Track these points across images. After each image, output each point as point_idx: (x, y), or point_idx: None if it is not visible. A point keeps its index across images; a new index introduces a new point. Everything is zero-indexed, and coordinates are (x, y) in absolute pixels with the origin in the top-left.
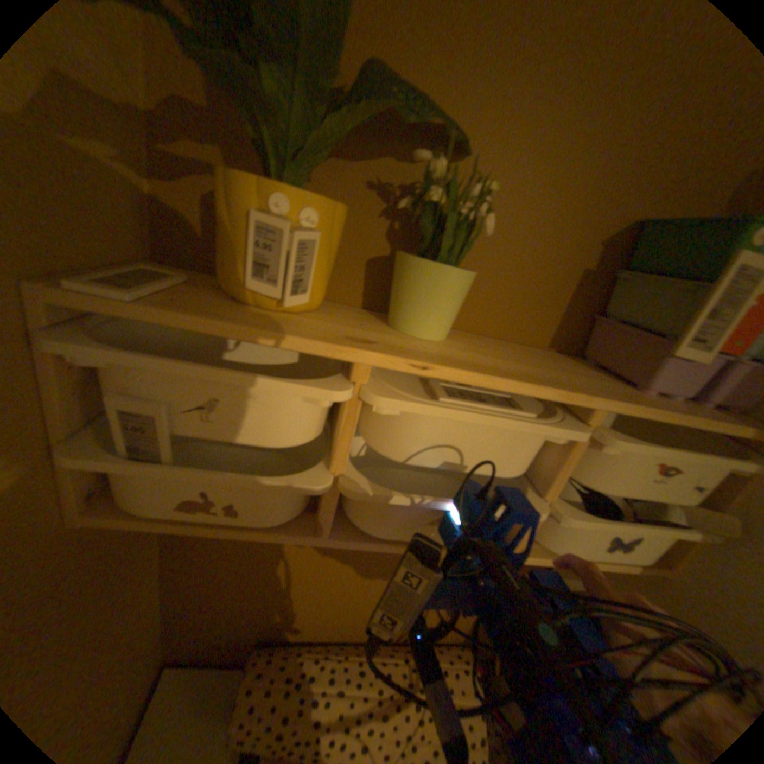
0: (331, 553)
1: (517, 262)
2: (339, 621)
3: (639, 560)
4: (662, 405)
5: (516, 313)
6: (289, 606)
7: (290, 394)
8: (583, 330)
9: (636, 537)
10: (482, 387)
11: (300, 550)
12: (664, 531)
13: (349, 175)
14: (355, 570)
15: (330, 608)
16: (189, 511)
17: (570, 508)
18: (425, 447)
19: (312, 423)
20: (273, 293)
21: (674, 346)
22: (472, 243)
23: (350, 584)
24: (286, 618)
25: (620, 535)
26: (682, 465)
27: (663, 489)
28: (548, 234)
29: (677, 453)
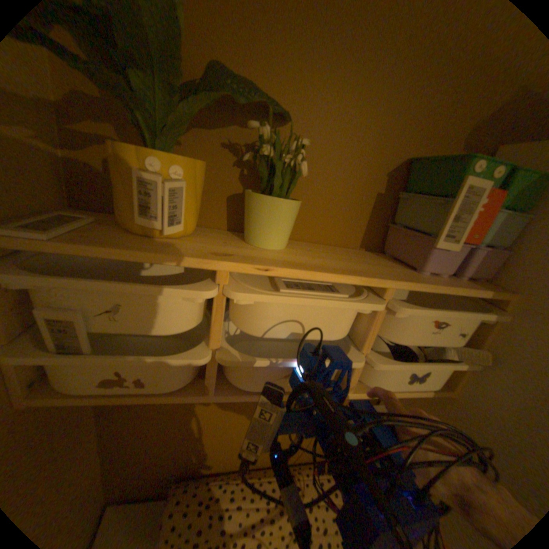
0: (223, 406)
1: (331, 191)
2: (235, 455)
3: (431, 387)
4: (431, 281)
5: (335, 226)
6: (197, 449)
7: (173, 296)
8: (381, 234)
9: (427, 372)
10: (308, 280)
11: (201, 407)
12: (446, 366)
13: (208, 139)
14: (242, 417)
15: (227, 447)
16: (108, 387)
17: (380, 357)
18: (275, 325)
19: (193, 315)
20: (156, 226)
21: (435, 242)
22: (296, 181)
23: (240, 427)
24: (196, 458)
25: (416, 372)
26: (449, 321)
27: (439, 337)
28: (350, 171)
29: (444, 312)
